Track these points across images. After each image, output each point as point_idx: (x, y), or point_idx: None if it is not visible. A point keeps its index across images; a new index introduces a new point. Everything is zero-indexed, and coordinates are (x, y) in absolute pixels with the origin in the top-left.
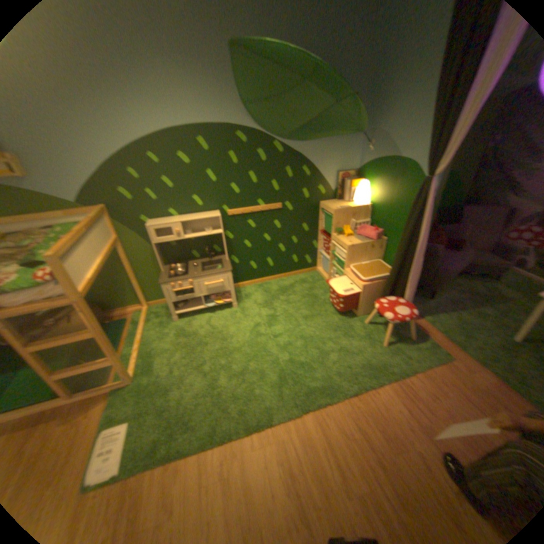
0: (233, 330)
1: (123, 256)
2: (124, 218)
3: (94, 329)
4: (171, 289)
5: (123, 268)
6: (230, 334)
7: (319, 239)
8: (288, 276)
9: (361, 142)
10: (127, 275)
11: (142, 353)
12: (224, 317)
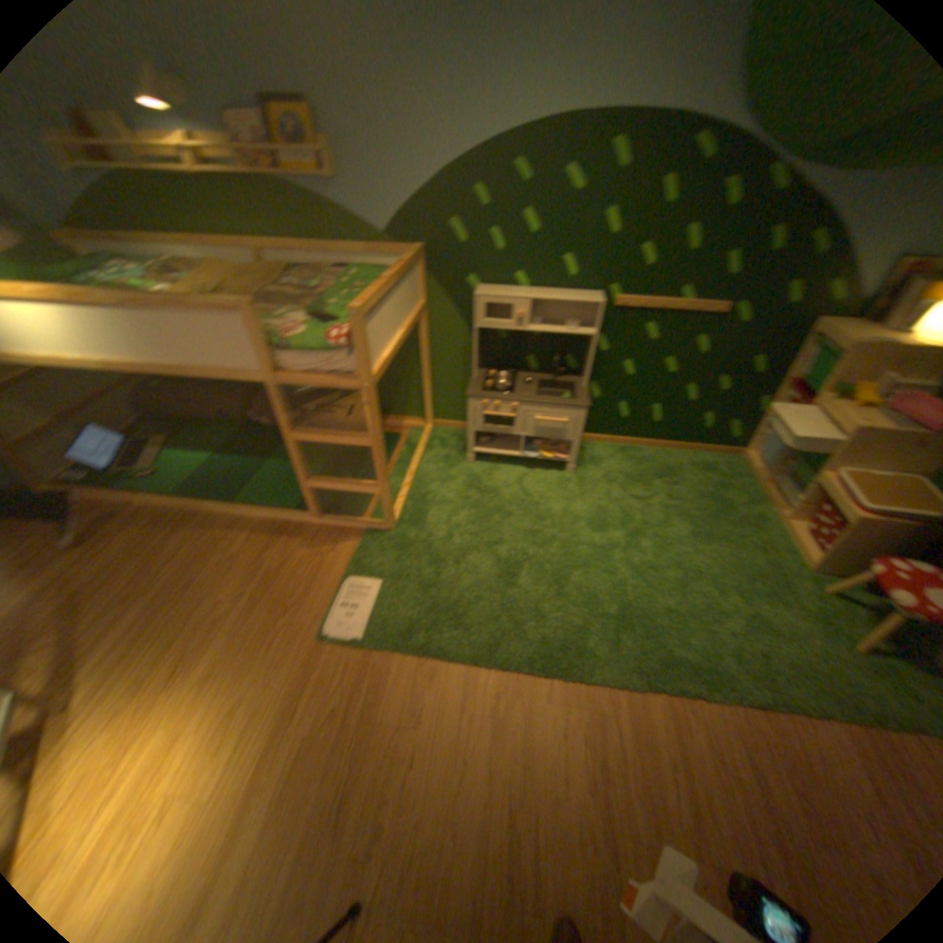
0: (560, 510)
1: (427, 338)
2: (448, 273)
3: (378, 435)
4: (484, 410)
5: (420, 357)
6: (553, 514)
7: (781, 397)
8: (682, 451)
9: None
10: (424, 369)
11: (417, 494)
12: (548, 483)
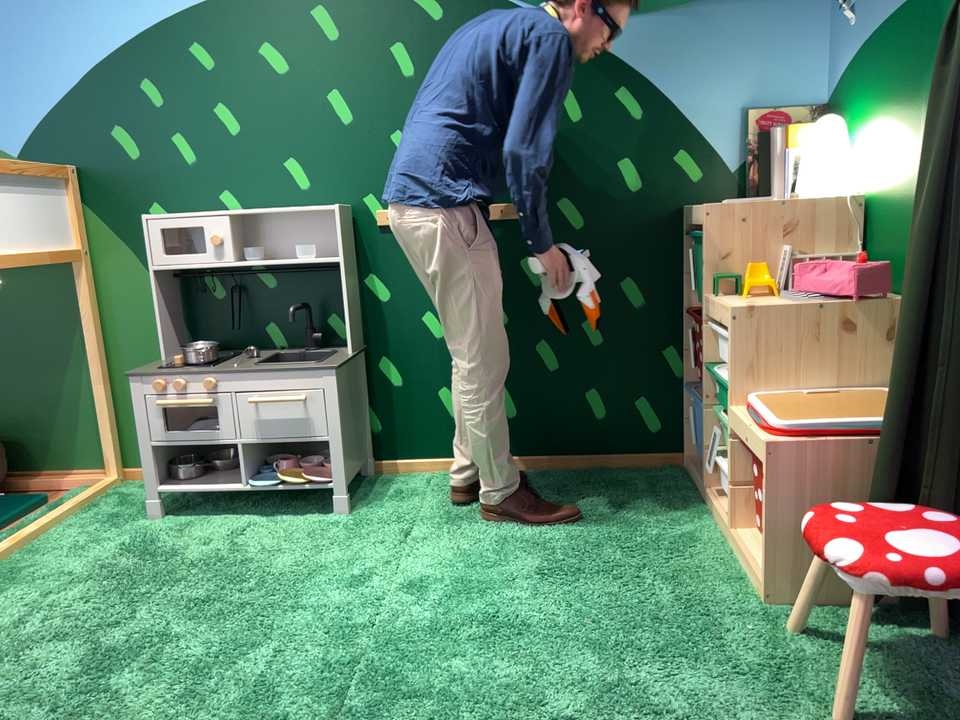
0: (289, 565)
1: (88, 308)
2: (115, 205)
3: None
4: (157, 398)
5: (86, 348)
6: (271, 572)
7: (689, 340)
8: (572, 468)
9: (826, 15)
10: (89, 365)
11: (4, 570)
12: (292, 532)
